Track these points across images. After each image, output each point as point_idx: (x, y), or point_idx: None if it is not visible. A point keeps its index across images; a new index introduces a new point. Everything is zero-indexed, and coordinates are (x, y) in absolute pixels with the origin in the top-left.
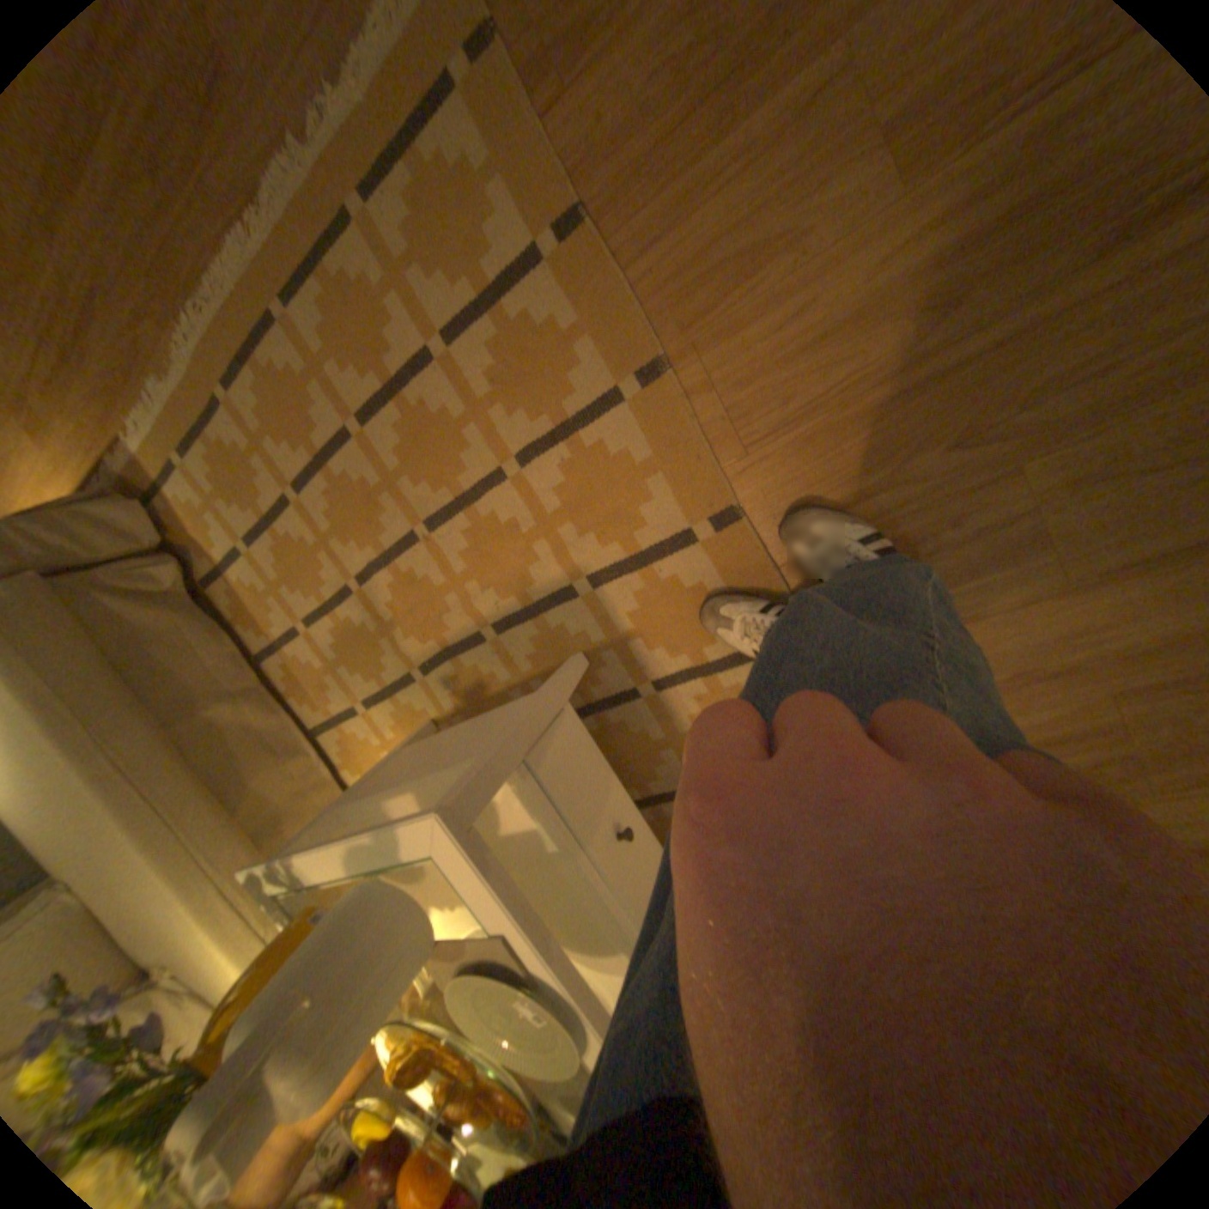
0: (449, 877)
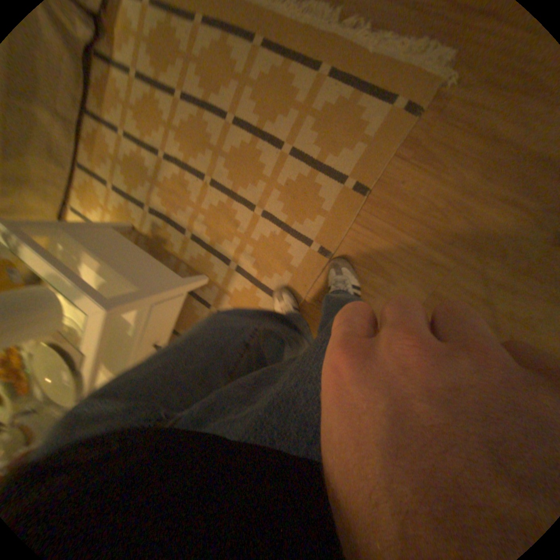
0: (84, 322)
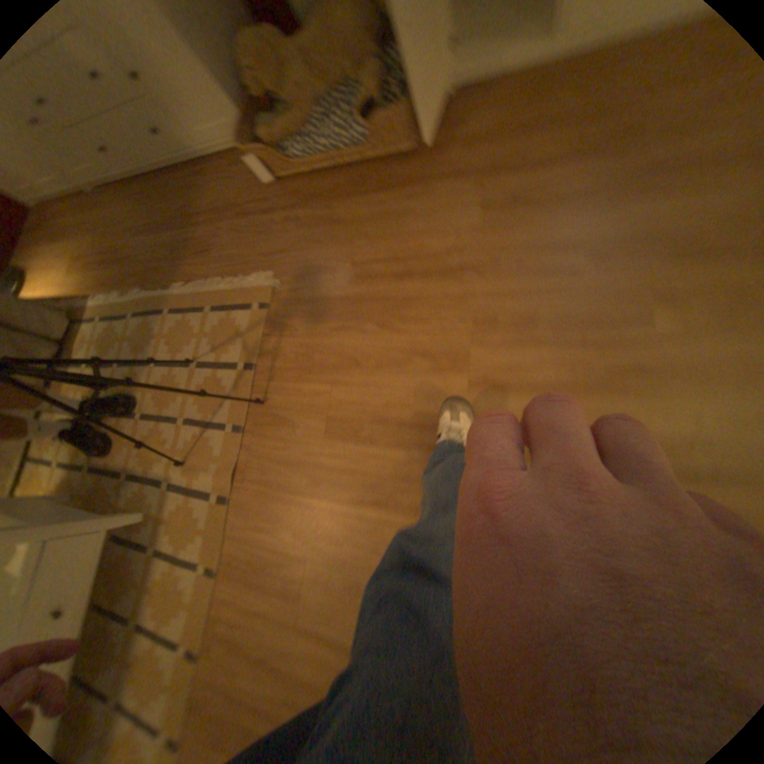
0: None
